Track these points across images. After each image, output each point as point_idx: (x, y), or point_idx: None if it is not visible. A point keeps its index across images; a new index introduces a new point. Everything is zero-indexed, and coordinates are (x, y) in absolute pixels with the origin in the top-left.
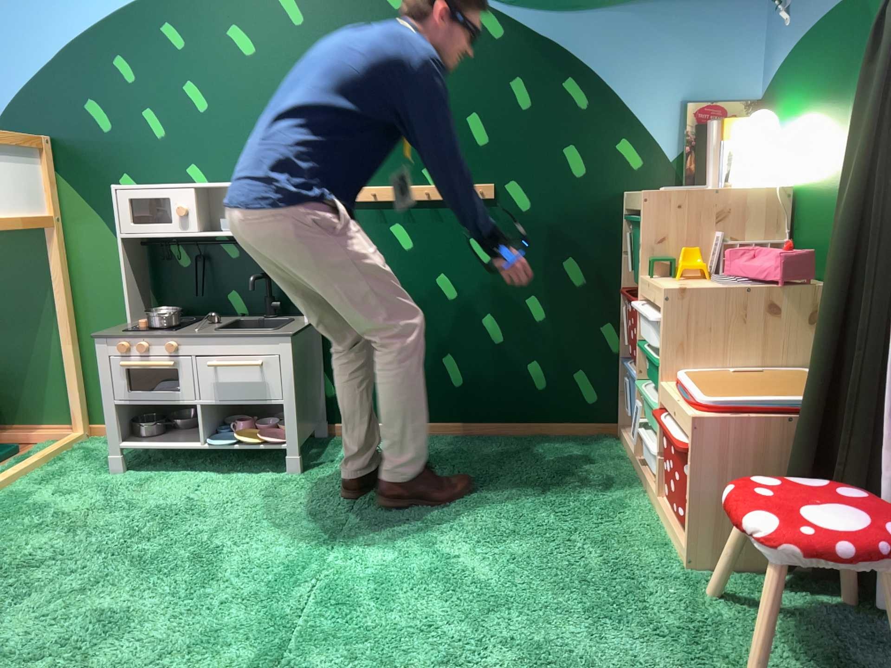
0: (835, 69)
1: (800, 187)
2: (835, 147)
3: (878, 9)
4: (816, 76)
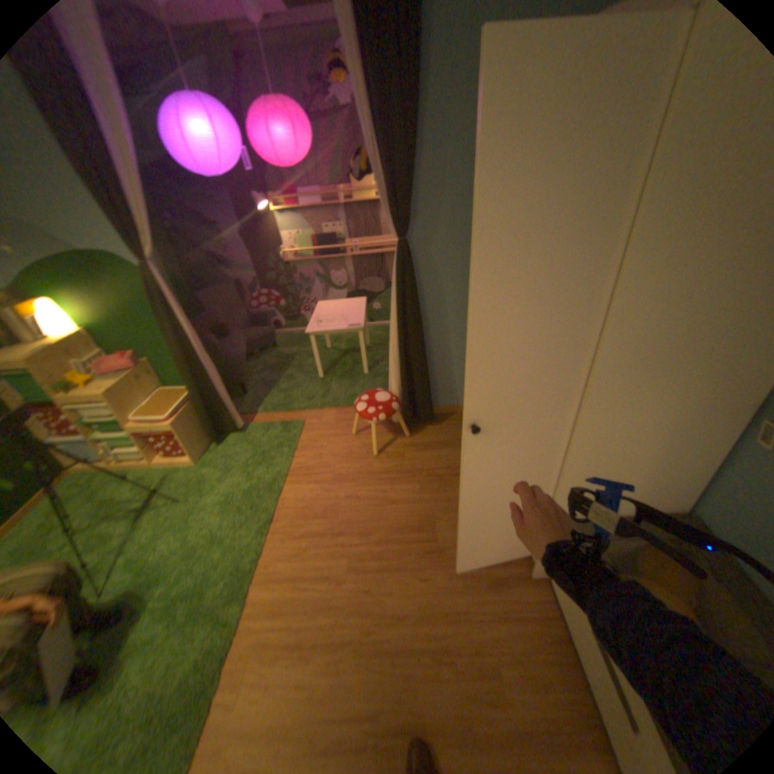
0: (85, 280)
1: (91, 327)
2: (108, 310)
3: (103, 260)
4: (69, 281)
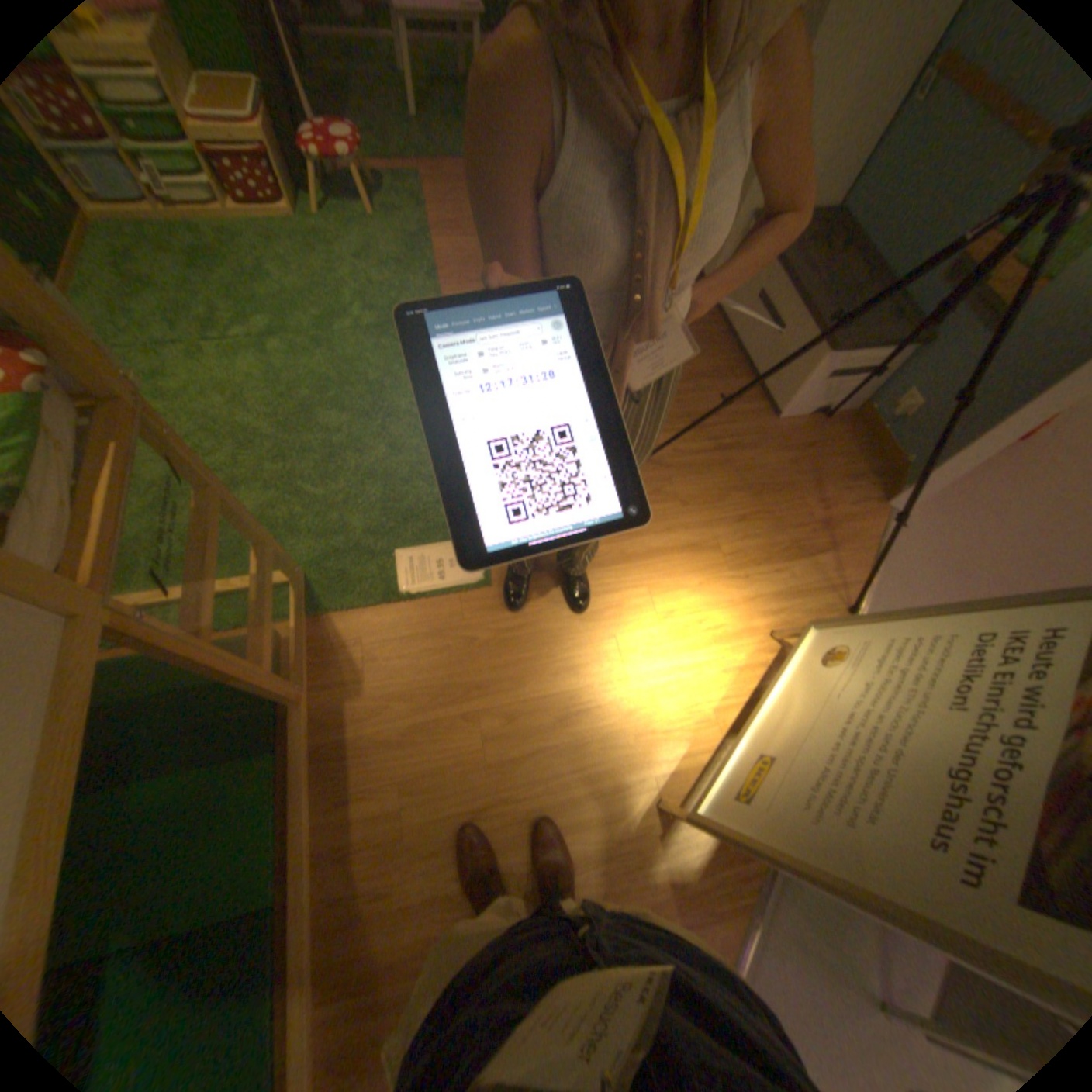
0: None
1: None
2: None
3: None
4: None
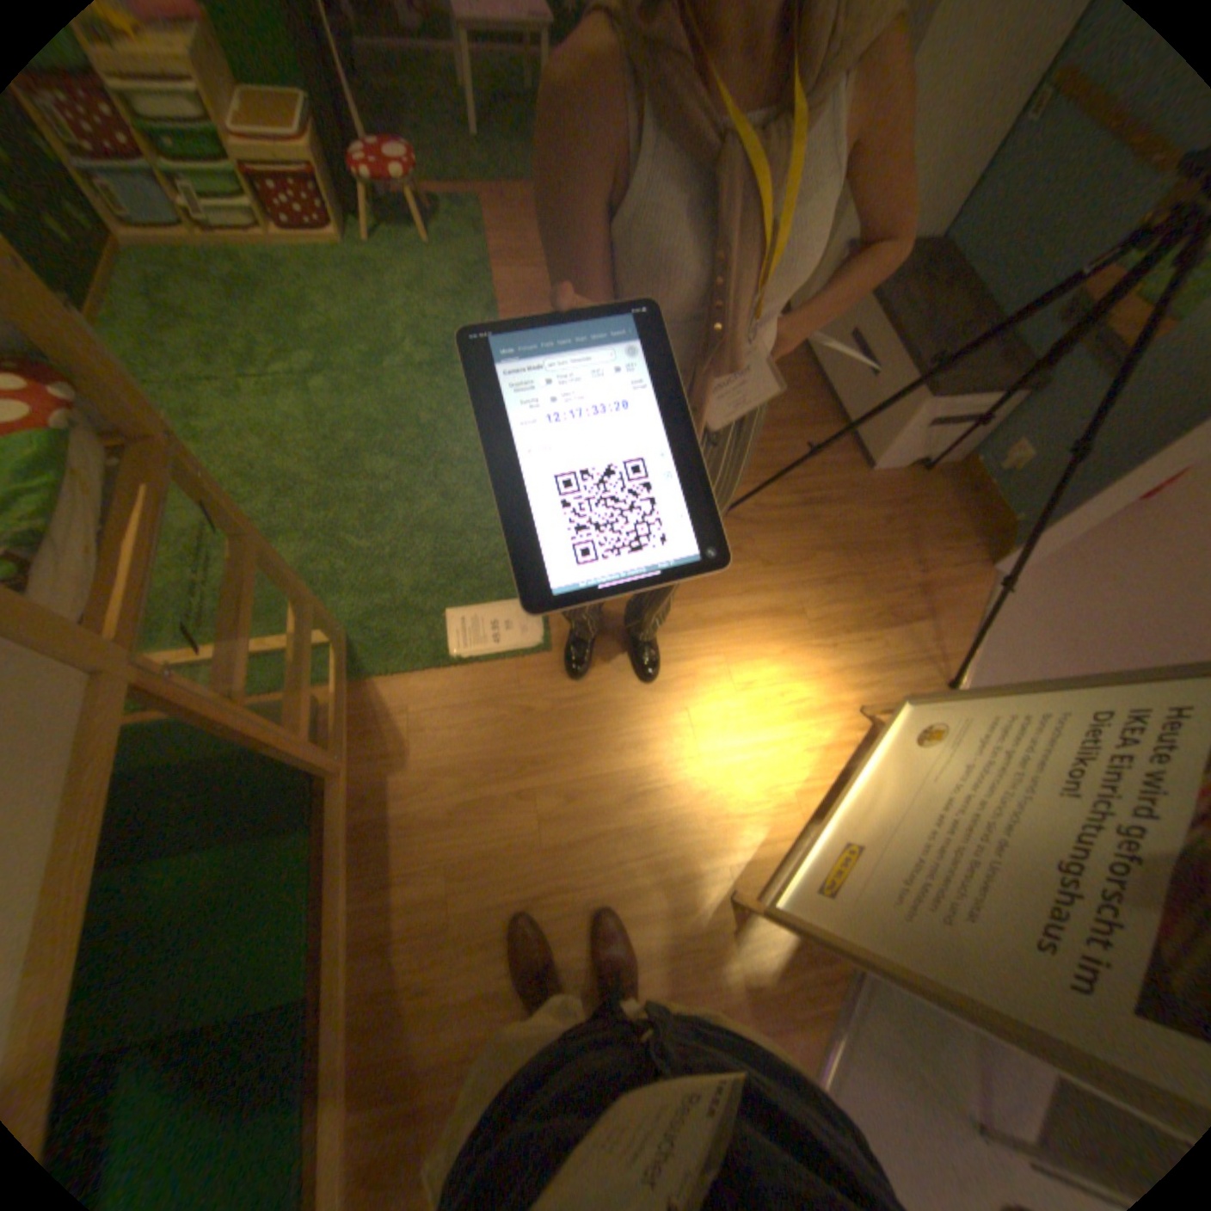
0: None
1: None
2: None
3: None
4: None
